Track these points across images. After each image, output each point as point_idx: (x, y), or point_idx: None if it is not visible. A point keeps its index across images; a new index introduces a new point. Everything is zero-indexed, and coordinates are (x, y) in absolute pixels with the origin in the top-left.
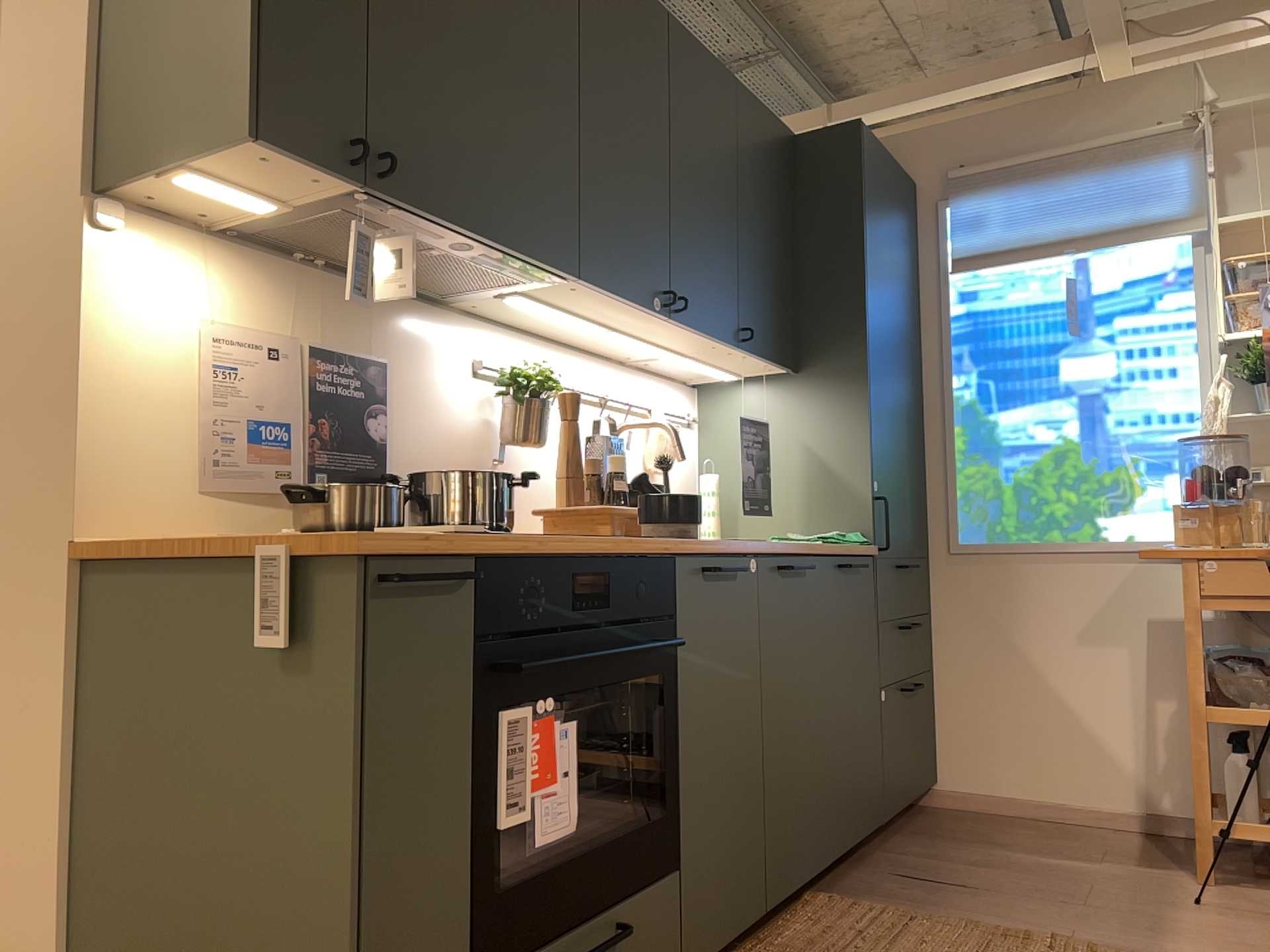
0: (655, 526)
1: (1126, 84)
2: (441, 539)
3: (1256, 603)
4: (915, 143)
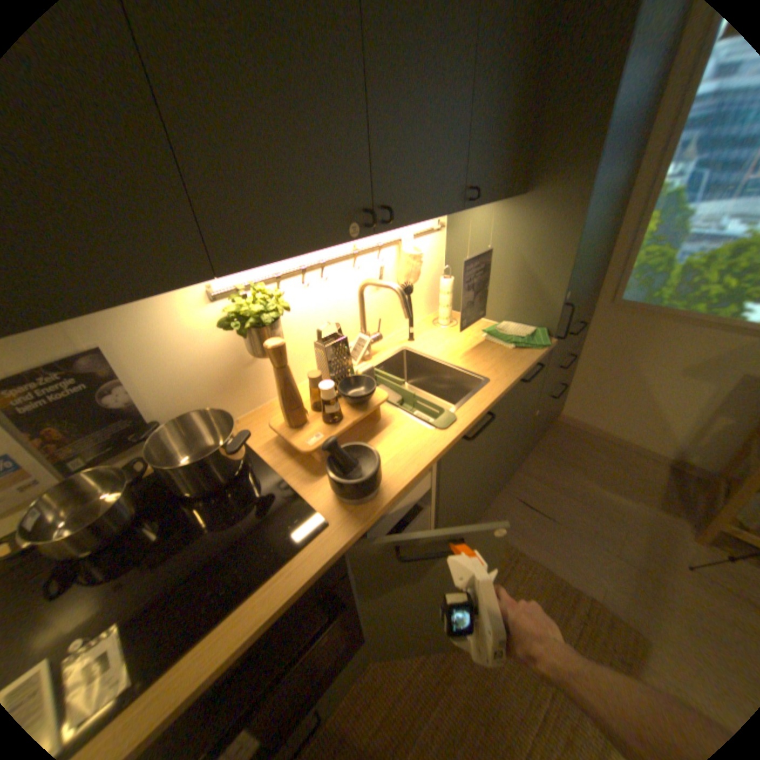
0: (336, 497)
1: None
2: None
3: None
4: None
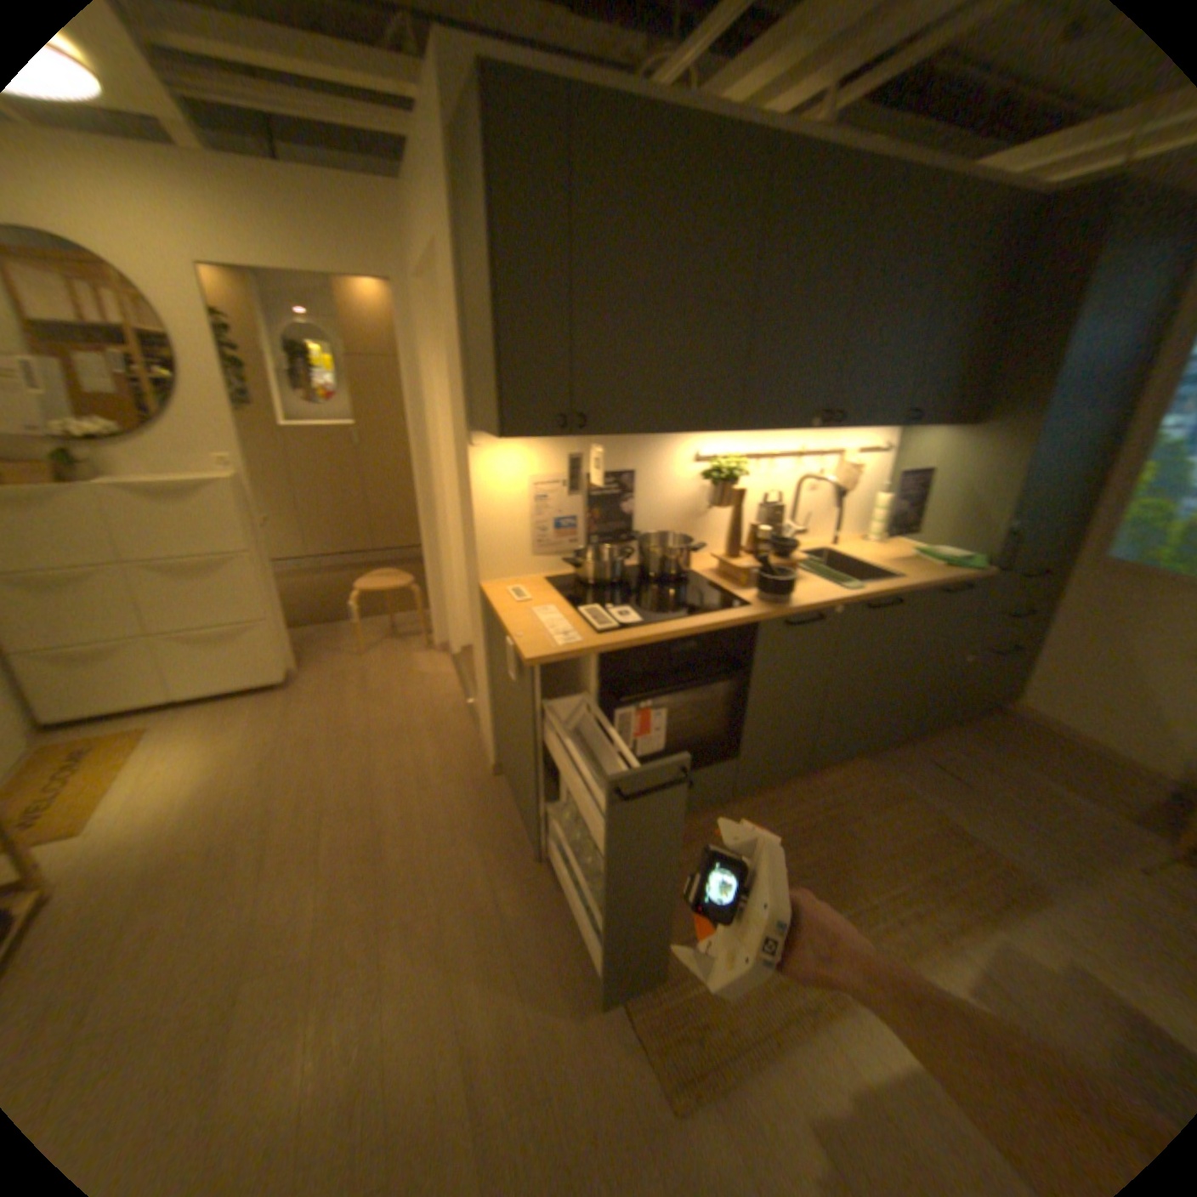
0: (759, 593)
1: None
2: (584, 644)
3: None
4: None
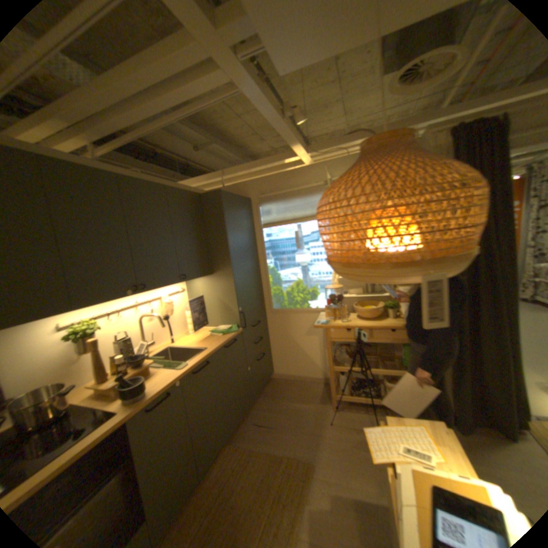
0: (121, 402)
1: (308, 167)
2: None
3: (344, 340)
4: (249, 184)
